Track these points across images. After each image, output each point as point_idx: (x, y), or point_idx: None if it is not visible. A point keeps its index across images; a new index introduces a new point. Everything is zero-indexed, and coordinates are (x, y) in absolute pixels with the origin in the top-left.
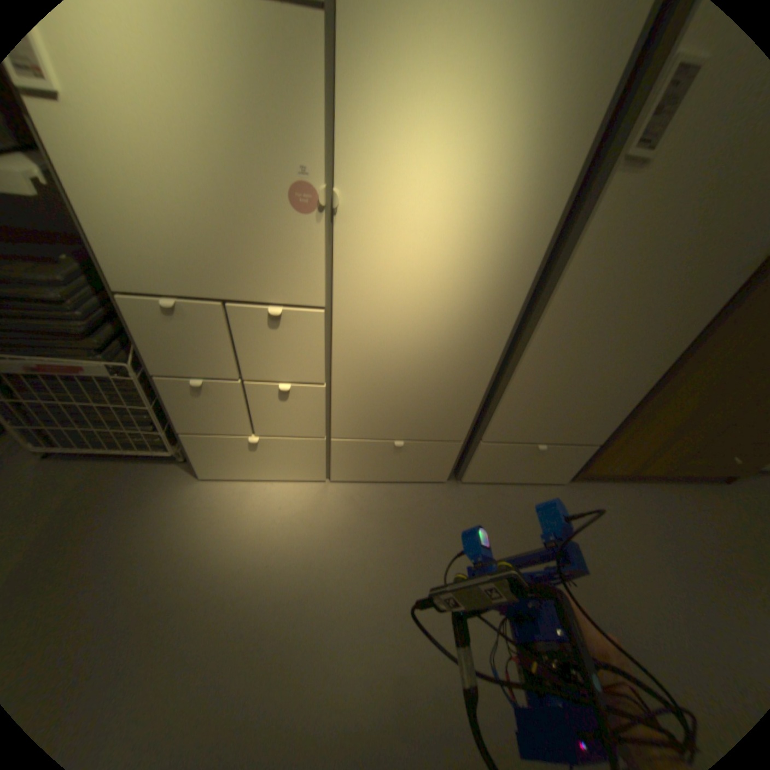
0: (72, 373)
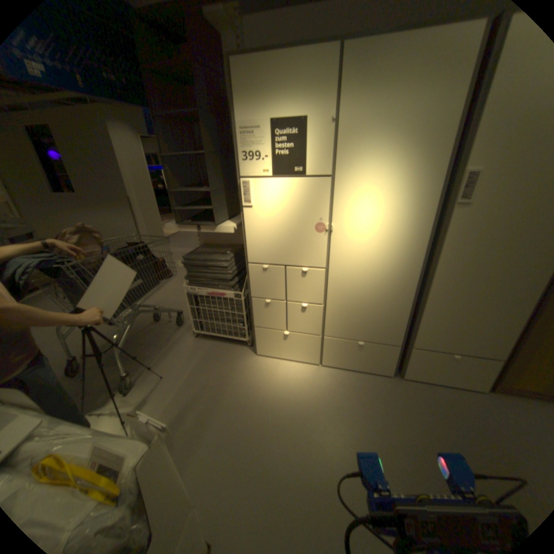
0: (221, 296)
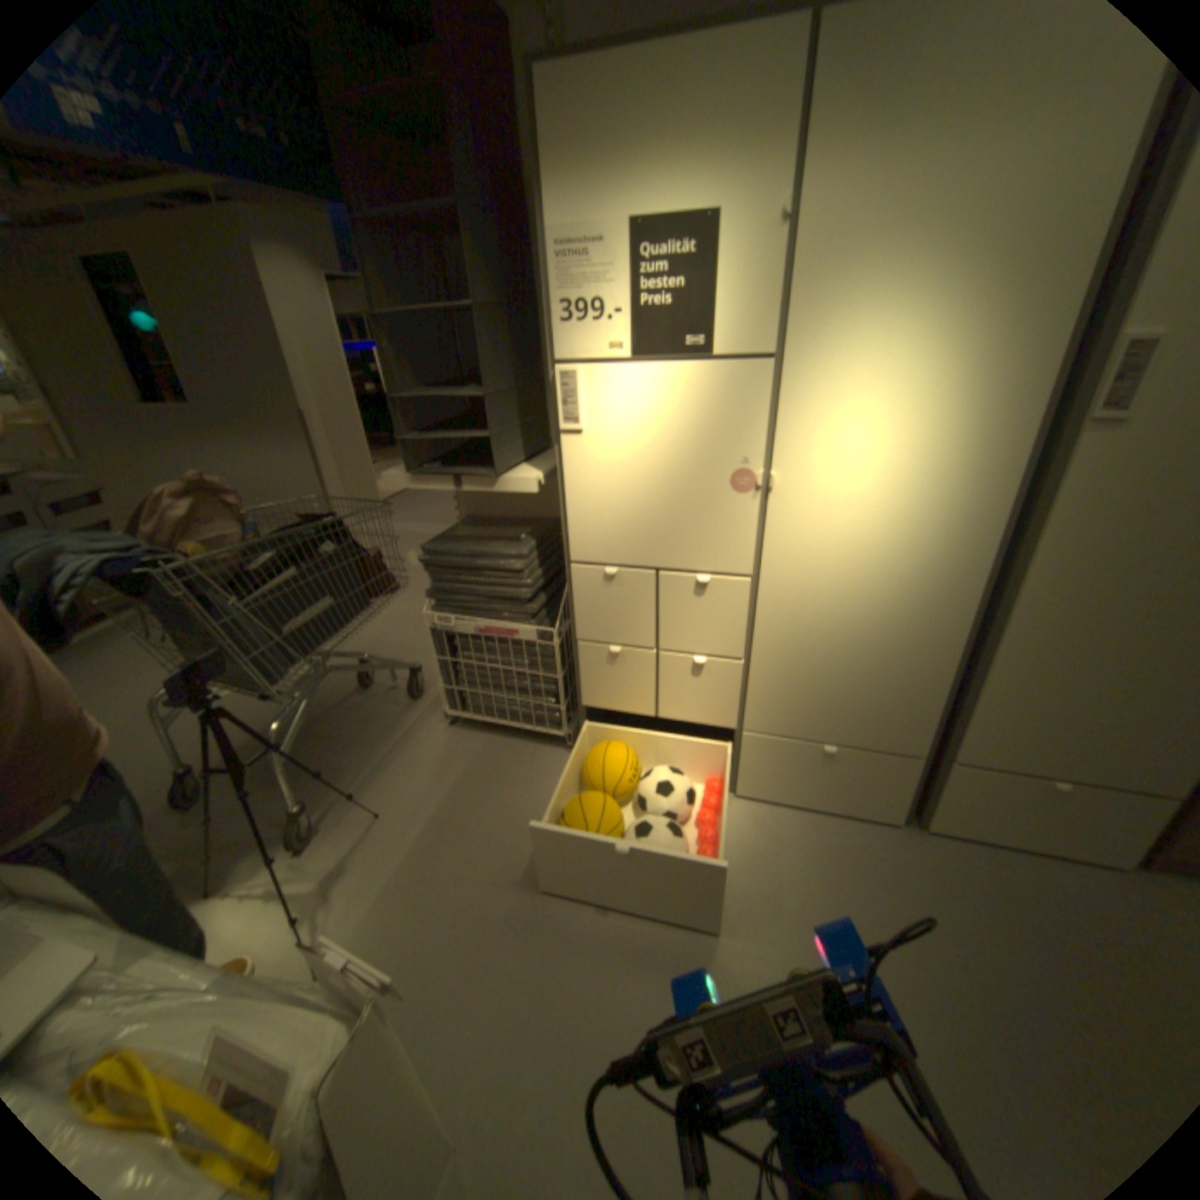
0: (507, 636)
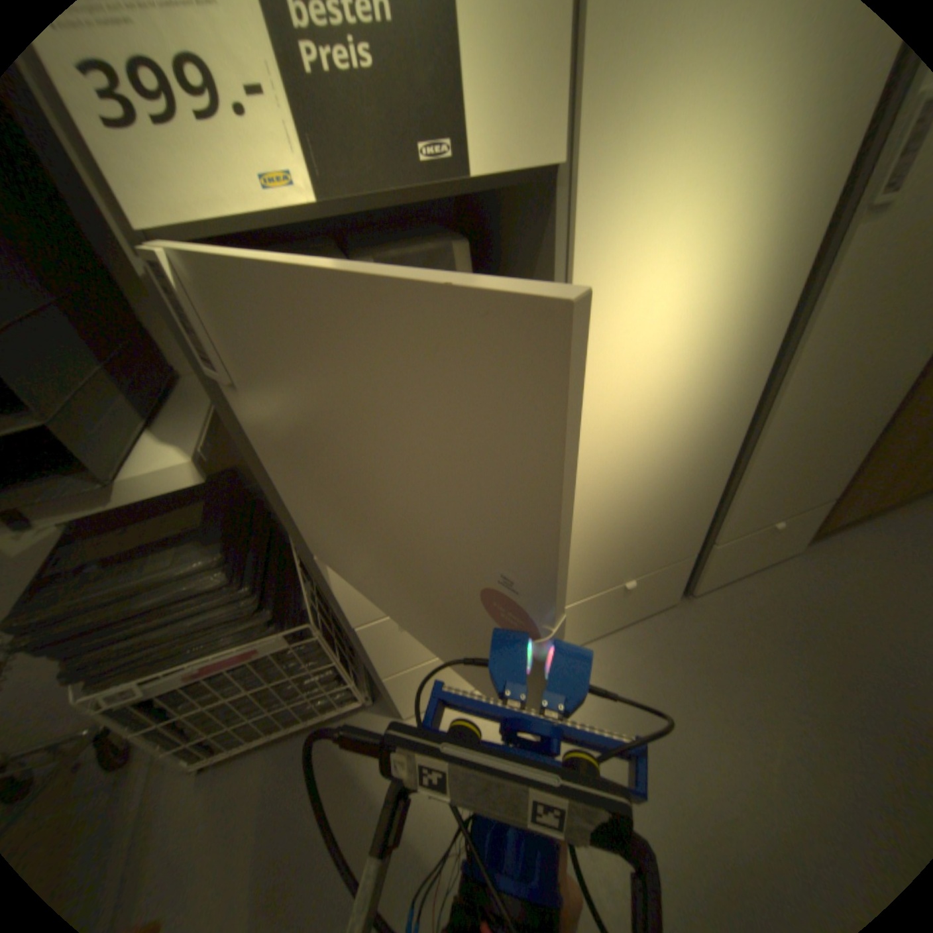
0: (238, 662)
